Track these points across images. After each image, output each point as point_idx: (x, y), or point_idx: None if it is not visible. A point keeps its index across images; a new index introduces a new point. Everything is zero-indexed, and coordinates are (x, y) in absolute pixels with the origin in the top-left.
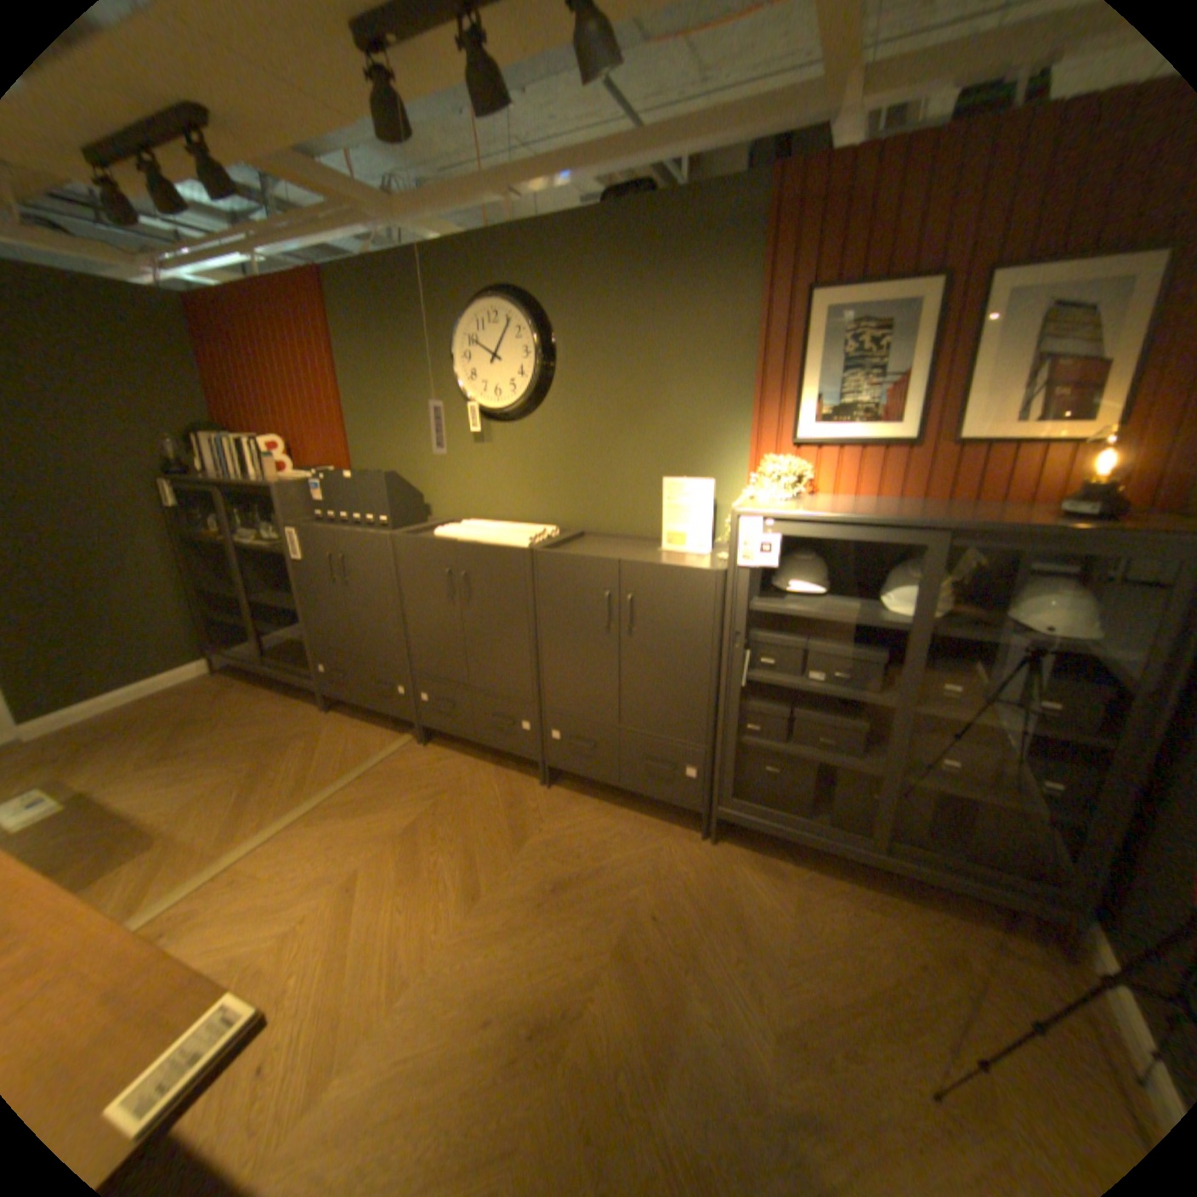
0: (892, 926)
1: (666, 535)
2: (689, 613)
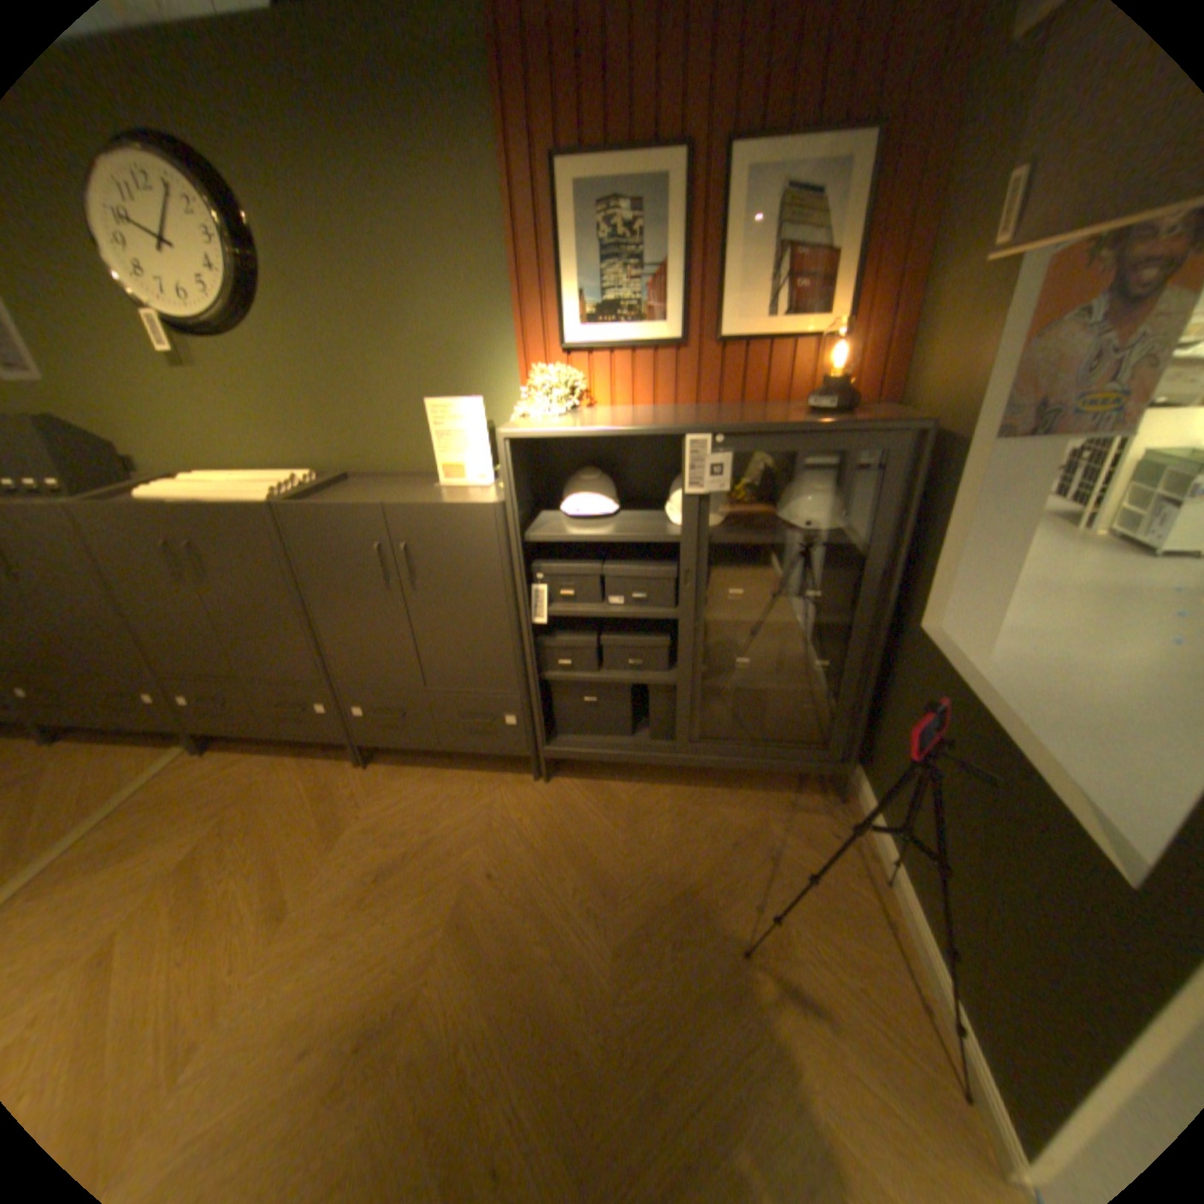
0: (708, 813)
1: (442, 467)
2: (474, 554)
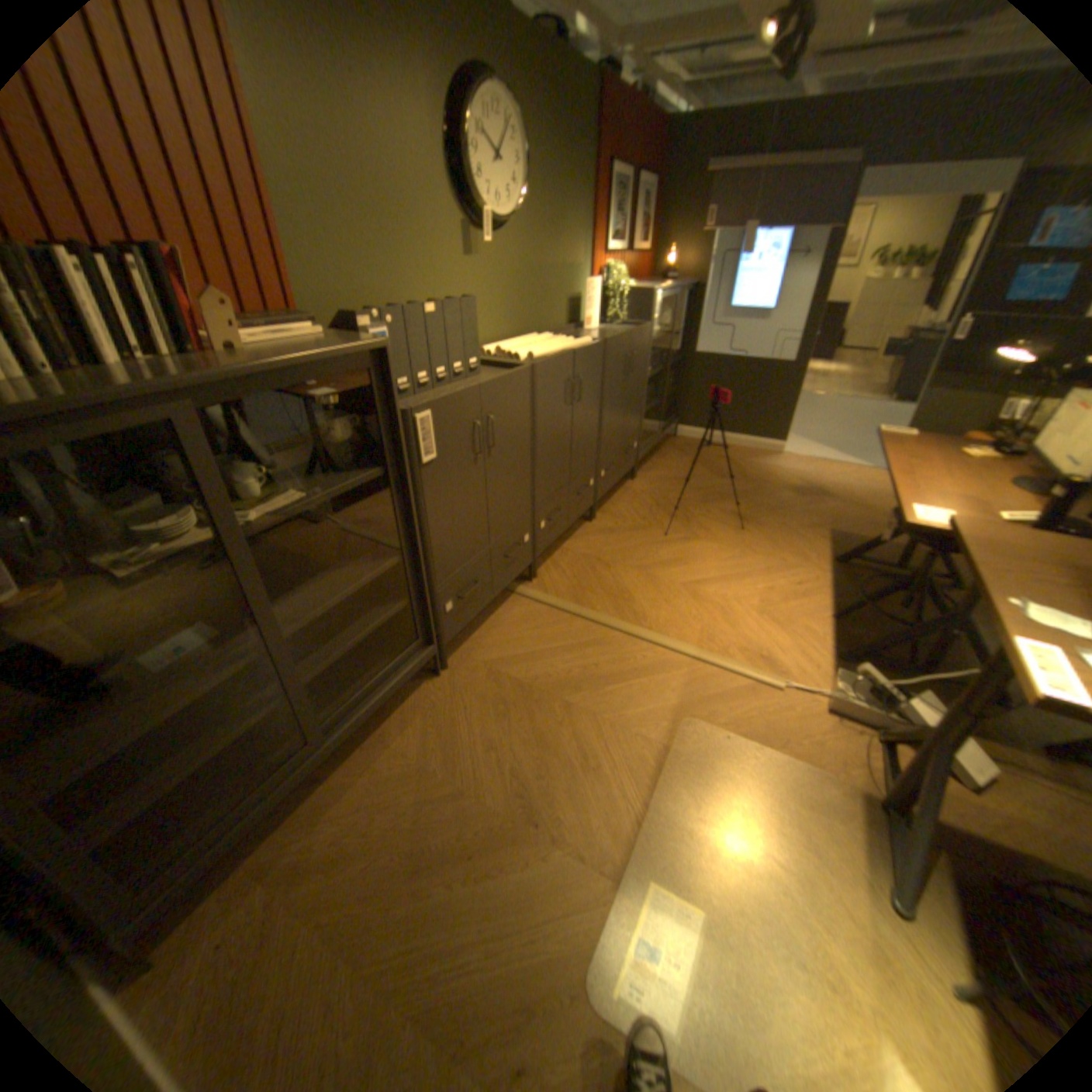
0: (669, 456)
1: (586, 320)
2: (644, 352)
